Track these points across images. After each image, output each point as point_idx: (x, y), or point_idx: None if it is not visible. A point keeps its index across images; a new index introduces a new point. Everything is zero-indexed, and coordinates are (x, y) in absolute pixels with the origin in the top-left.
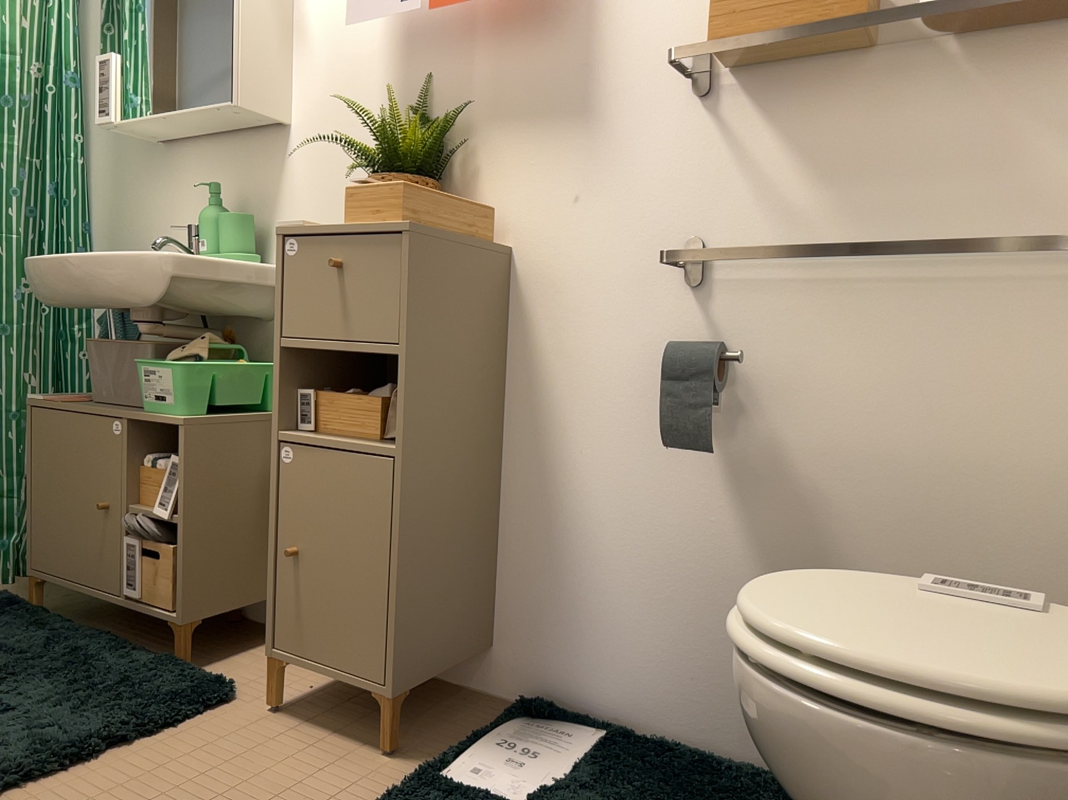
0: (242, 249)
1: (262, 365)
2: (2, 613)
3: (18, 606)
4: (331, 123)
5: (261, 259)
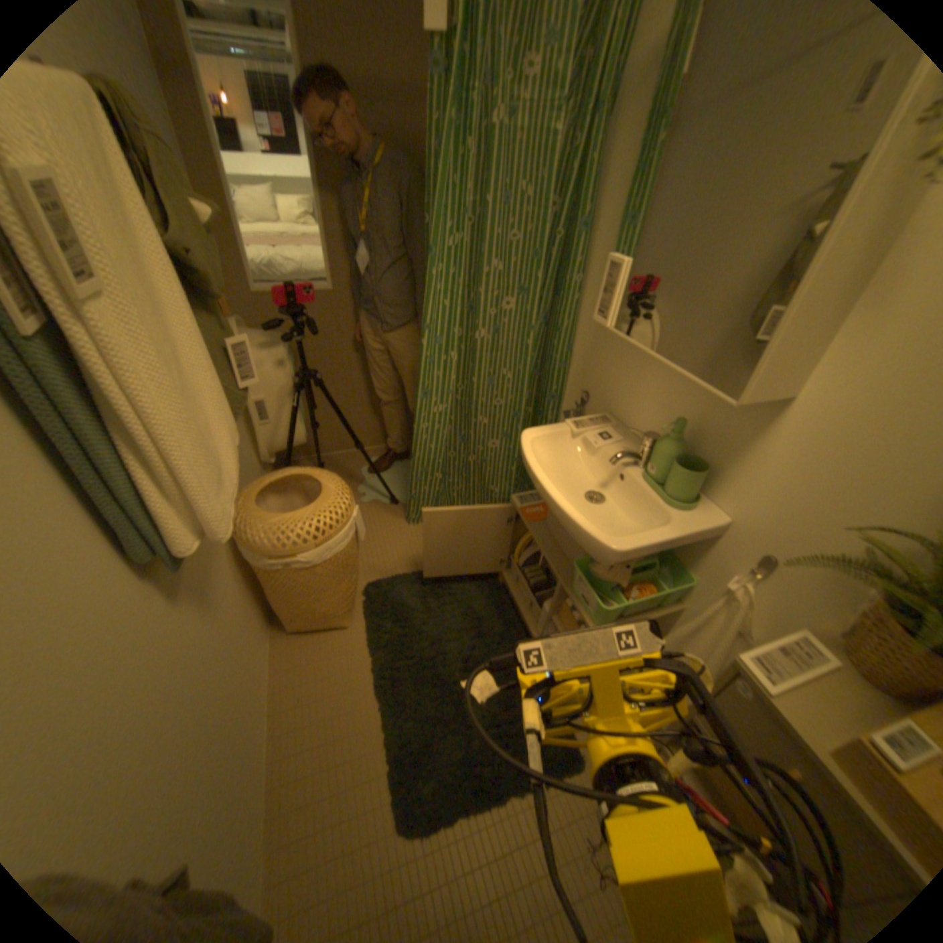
0: (683, 495)
1: (665, 594)
2: (481, 589)
3: (489, 583)
4: (856, 425)
5: (697, 504)
